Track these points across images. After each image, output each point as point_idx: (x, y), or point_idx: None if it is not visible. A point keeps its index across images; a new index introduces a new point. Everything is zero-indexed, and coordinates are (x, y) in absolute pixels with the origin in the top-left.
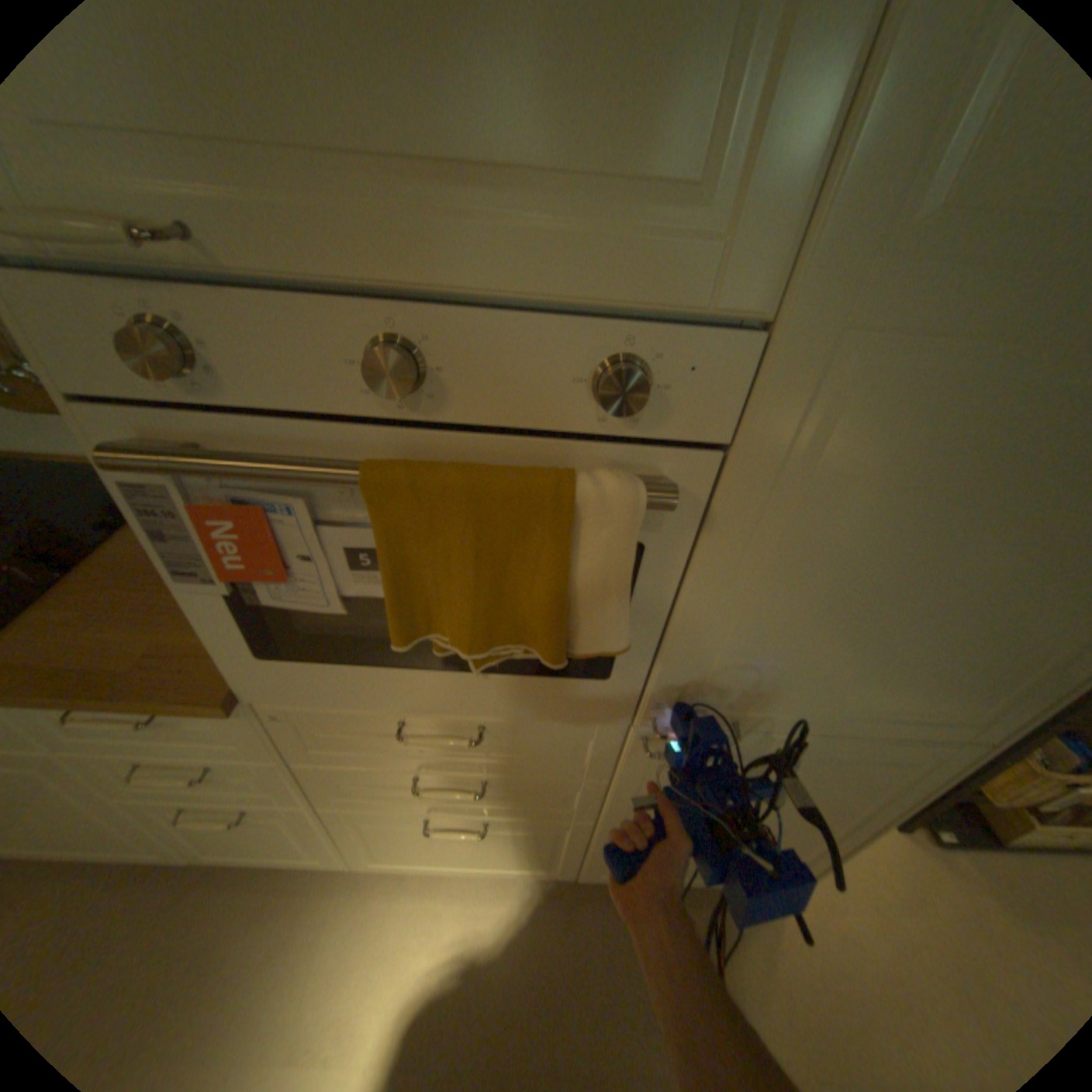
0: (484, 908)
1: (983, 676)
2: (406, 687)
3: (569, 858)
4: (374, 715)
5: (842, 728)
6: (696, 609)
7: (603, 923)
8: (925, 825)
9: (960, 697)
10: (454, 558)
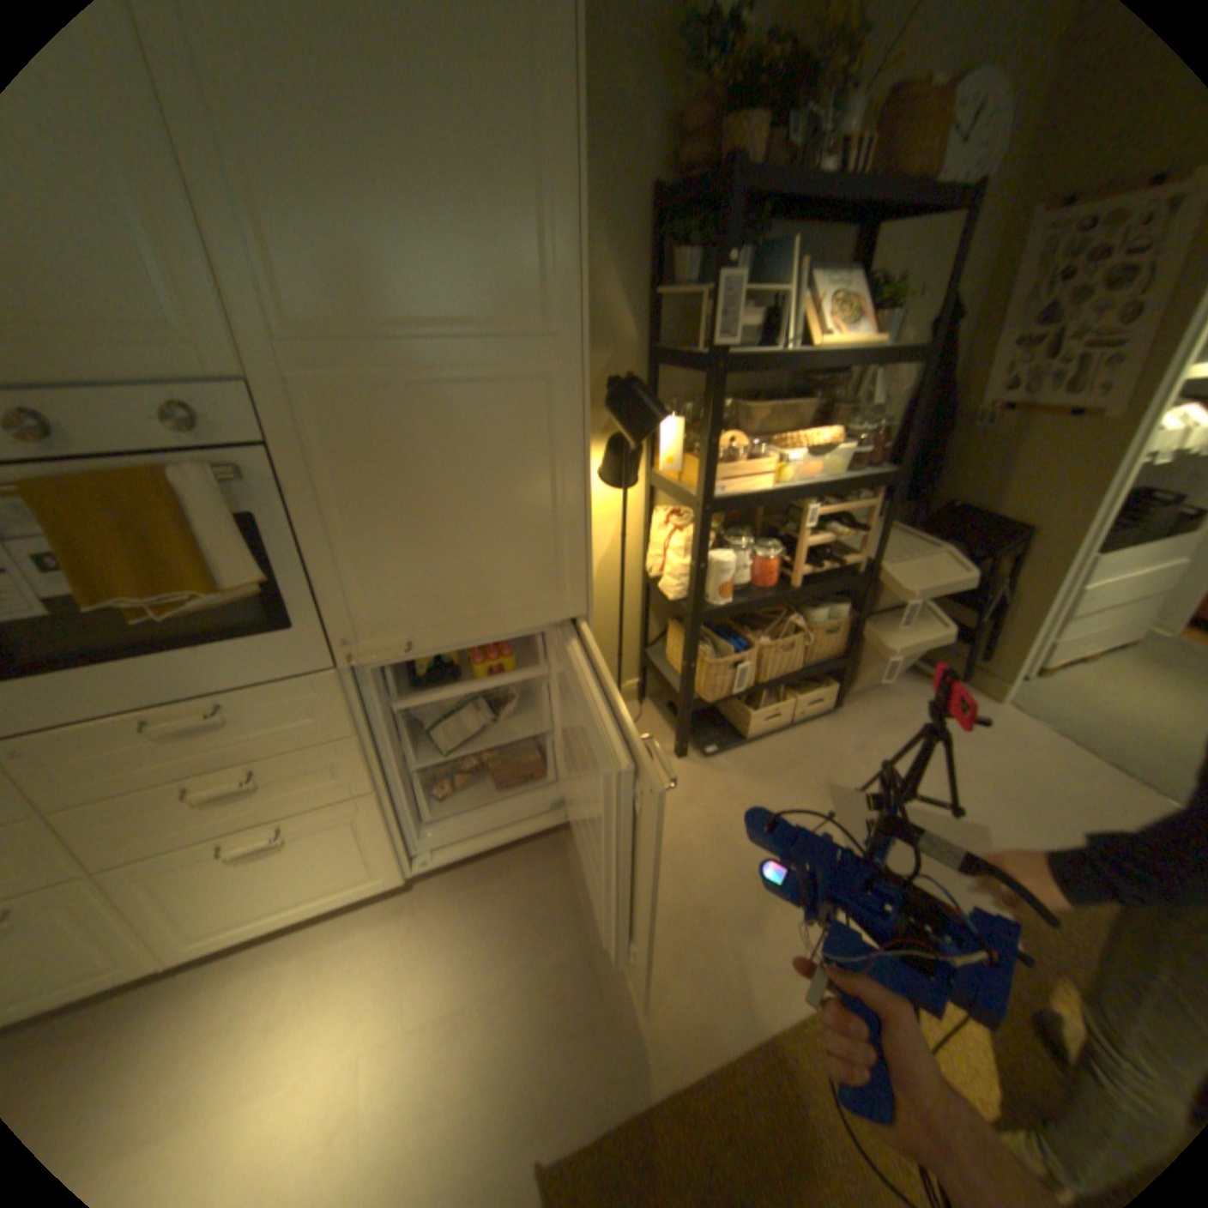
0: (323, 950)
1: (526, 563)
2: (131, 680)
3: (378, 851)
4: (115, 724)
5: (480, 628)
6: (314, 554)
7: (441, 913)
8: (695, 748)
9: (527, 582)
10: (104, 533)
